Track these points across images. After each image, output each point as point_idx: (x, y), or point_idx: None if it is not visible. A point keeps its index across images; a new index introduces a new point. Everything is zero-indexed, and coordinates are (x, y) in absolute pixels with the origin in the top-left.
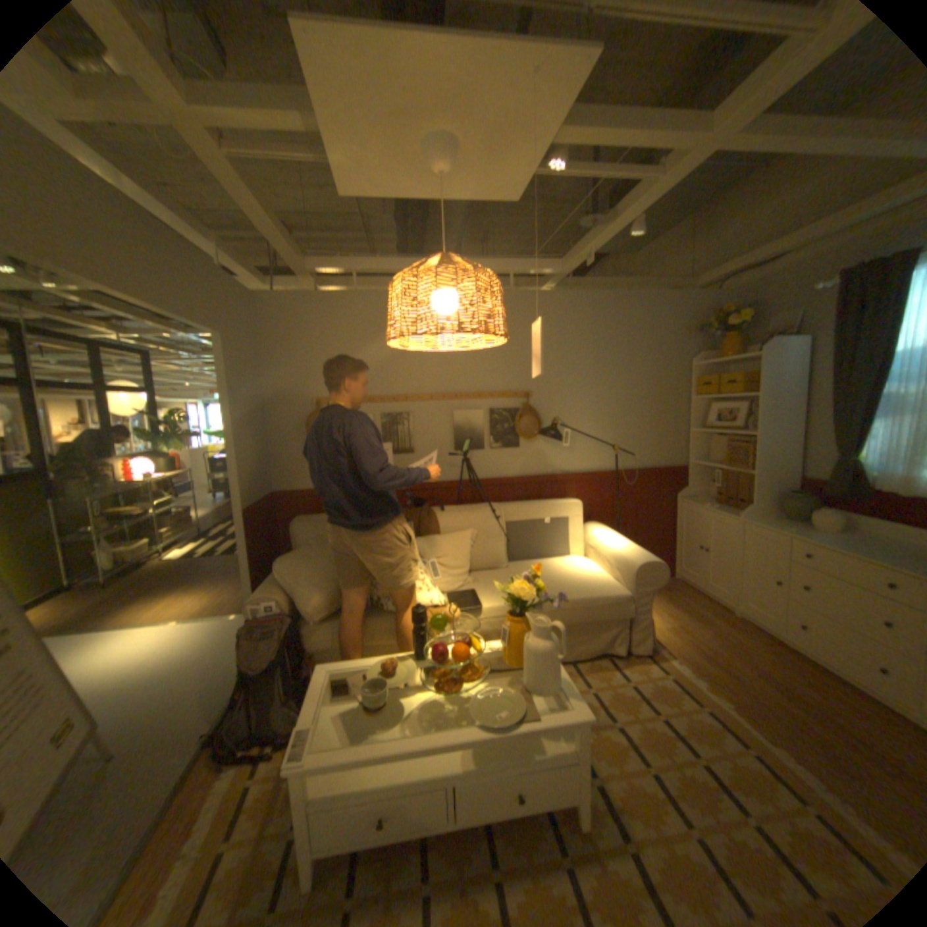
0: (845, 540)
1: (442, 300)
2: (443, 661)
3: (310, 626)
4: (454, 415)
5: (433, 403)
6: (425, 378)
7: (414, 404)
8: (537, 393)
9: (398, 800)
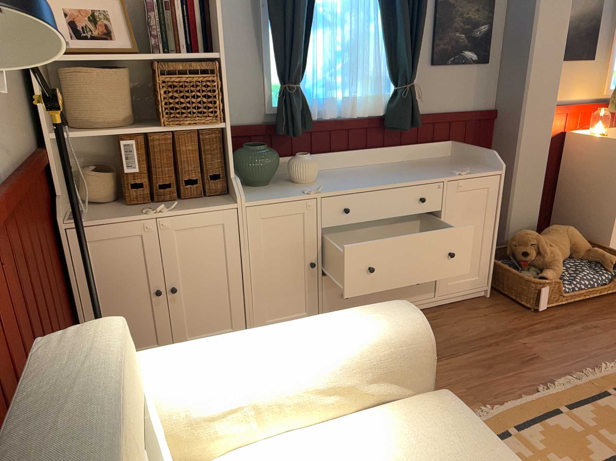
0: (342, 181)
1: None
2: None
3: None
4: None
5: None
6: None
7: None
8: None
9: None
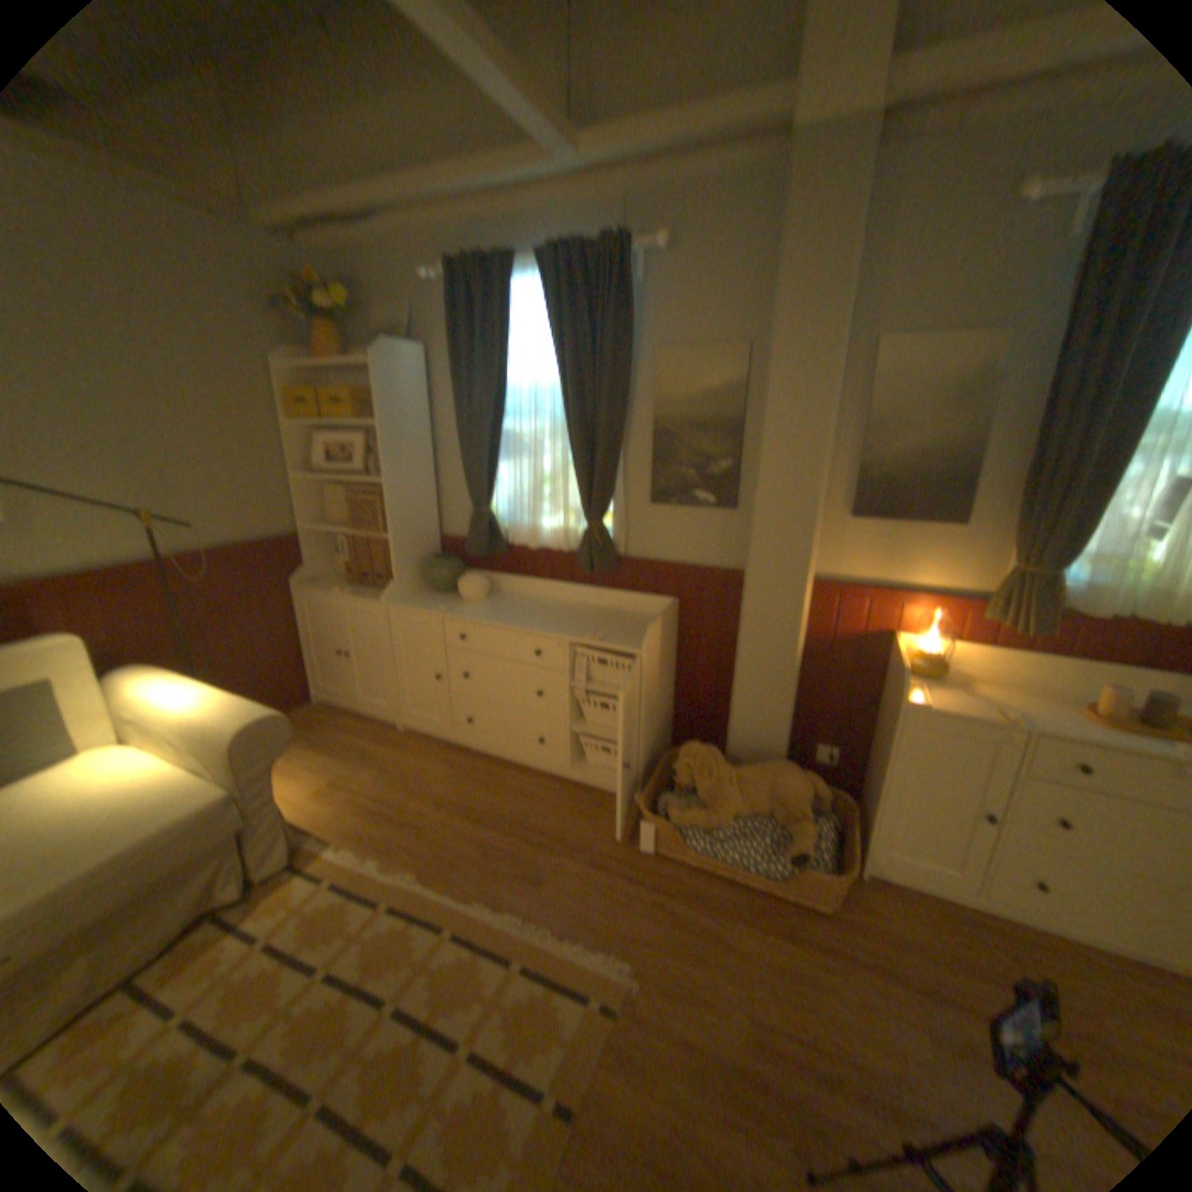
0: (493, 610)
1: None
2: None
3: None
4: None
5: None
6: None
7: None
8: None
9: None
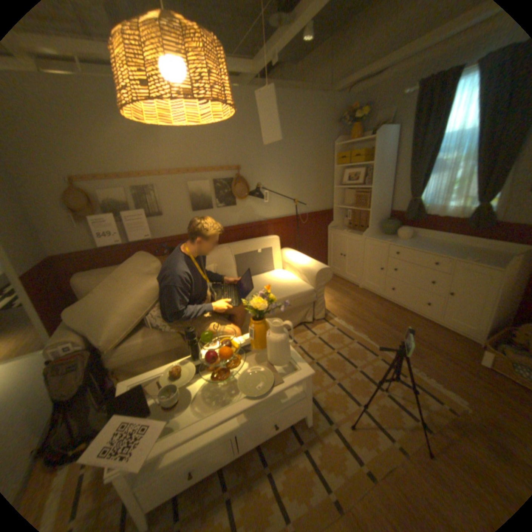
0: (413, 243)
1: (169, 69)
2: (214, 362)
3: (106, 353)
4: (188, 186)
5: (170, 178)
6: (161, 157)
7: (155, 179)
8: (244, 167)
9: (199, 458)
